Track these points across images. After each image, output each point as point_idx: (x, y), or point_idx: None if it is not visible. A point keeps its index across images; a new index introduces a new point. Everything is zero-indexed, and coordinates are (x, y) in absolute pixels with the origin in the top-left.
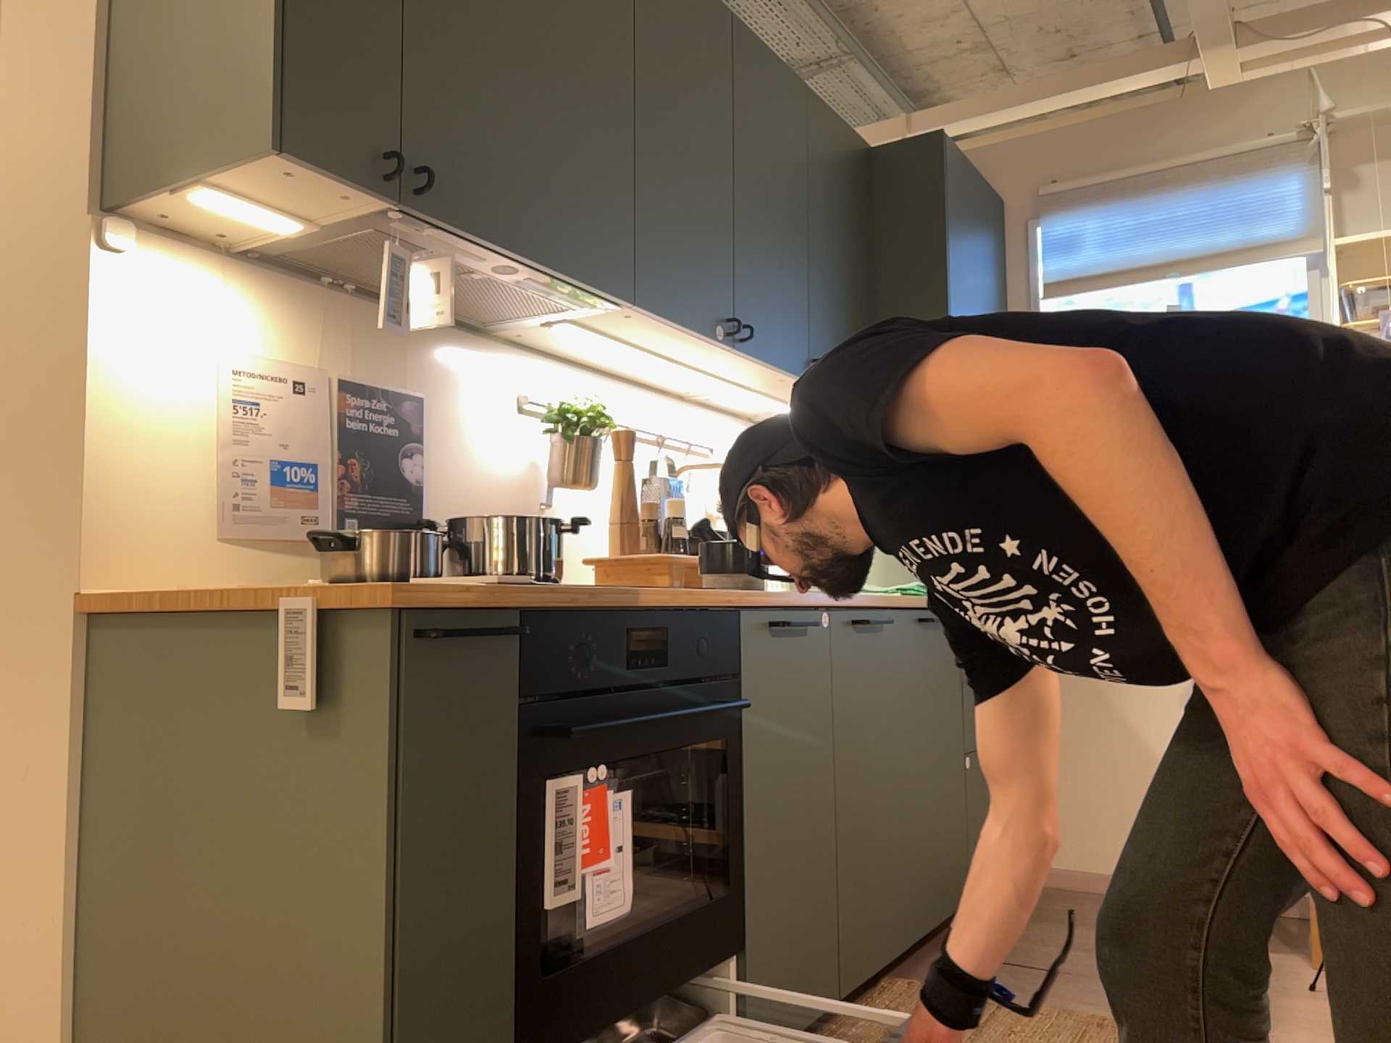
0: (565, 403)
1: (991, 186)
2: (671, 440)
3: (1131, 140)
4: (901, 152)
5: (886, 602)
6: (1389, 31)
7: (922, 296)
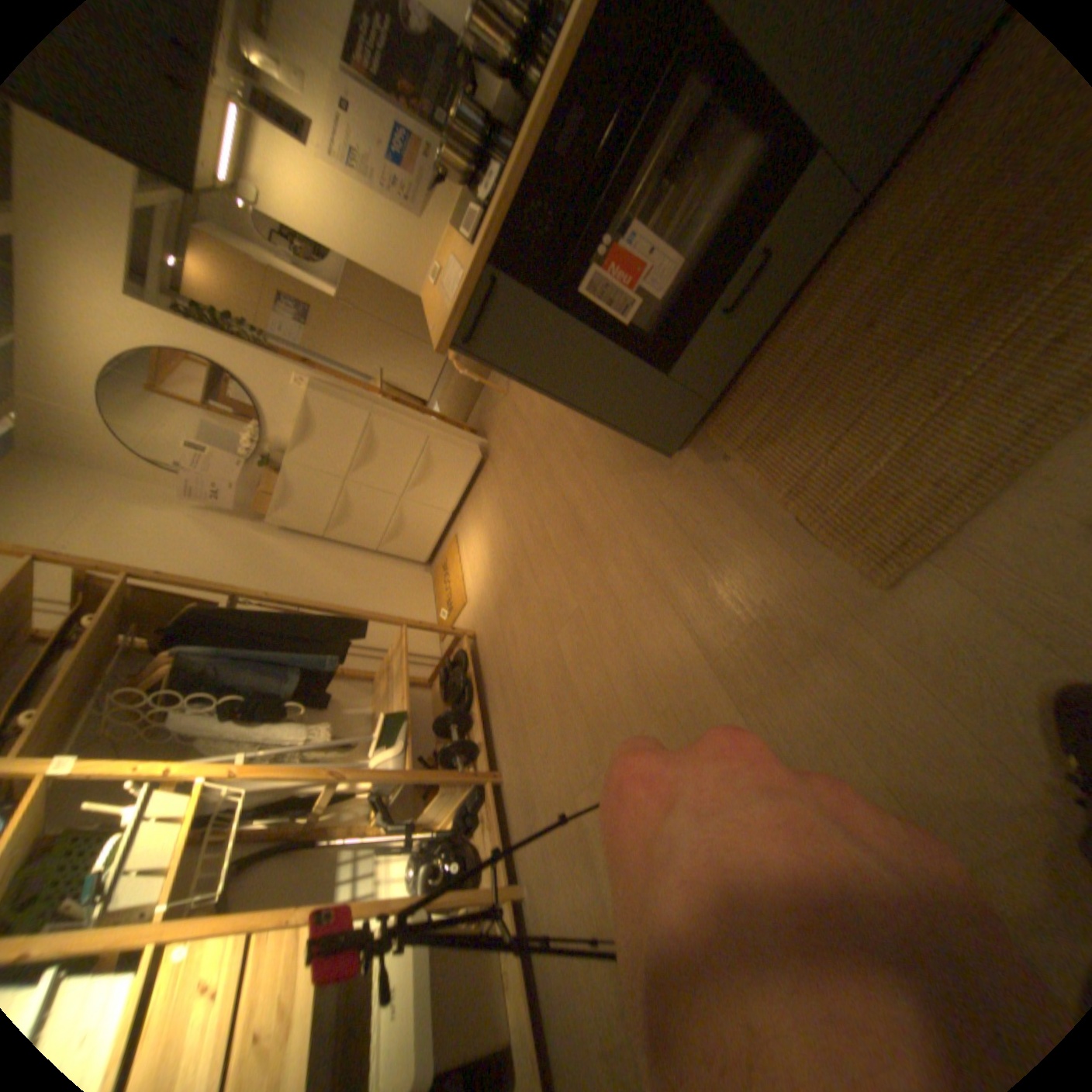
0: None
1: None
2: None
3: None
4: None
5: None
6: None
7: None
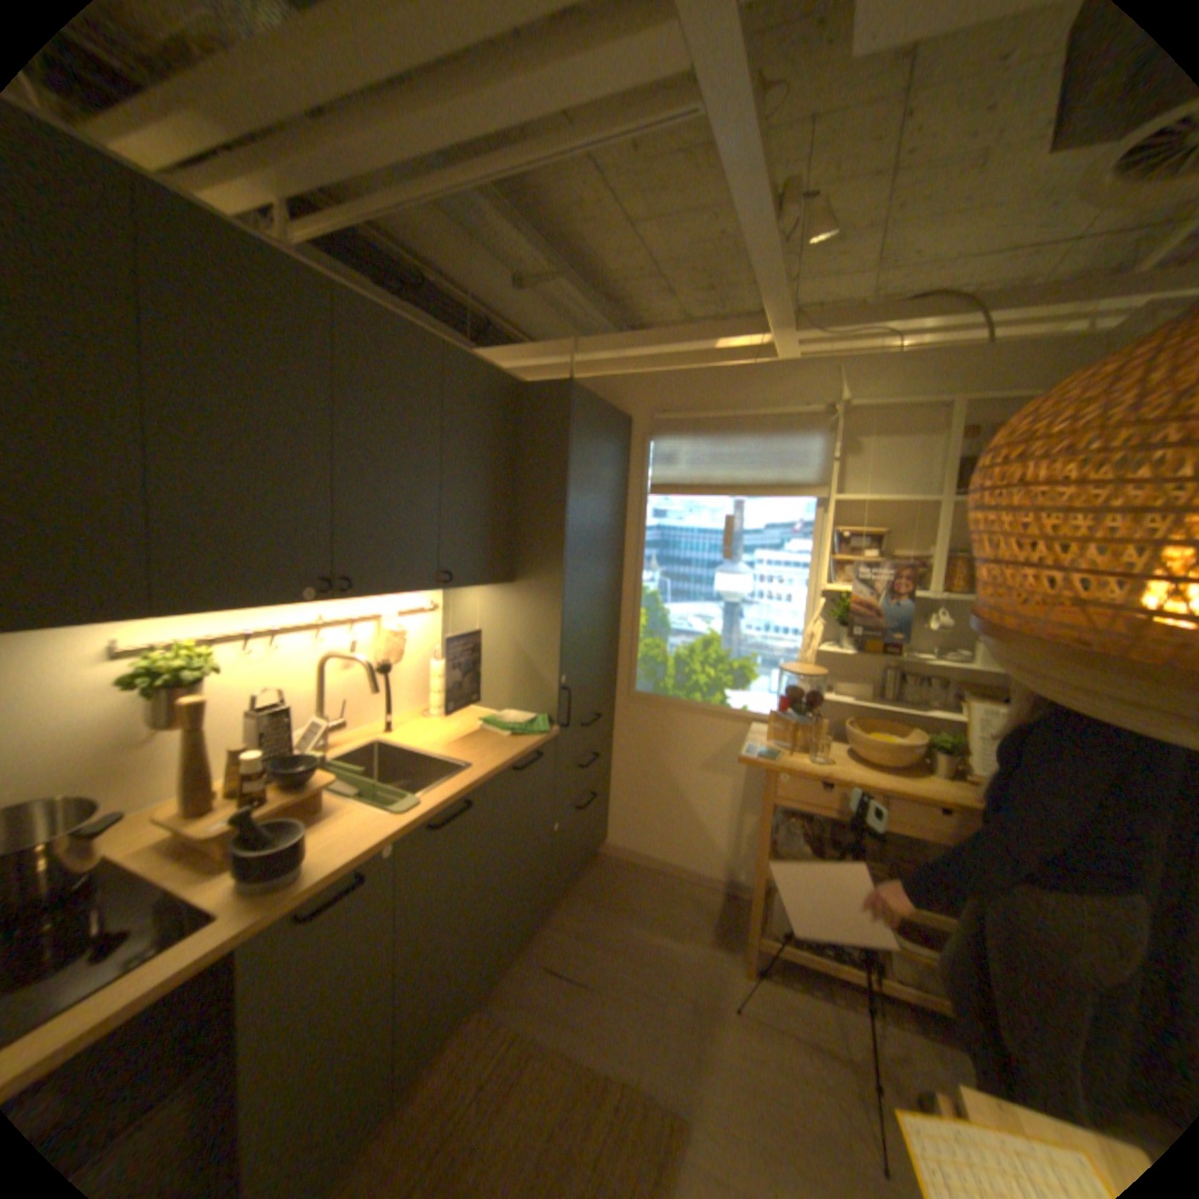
0: (159, 656)
1: (625, 405)
2: (334, 623)
3: (719, 389)
4: (542, 391)
5: (468, 790)
6: (901, 339)
7: (549, 508)
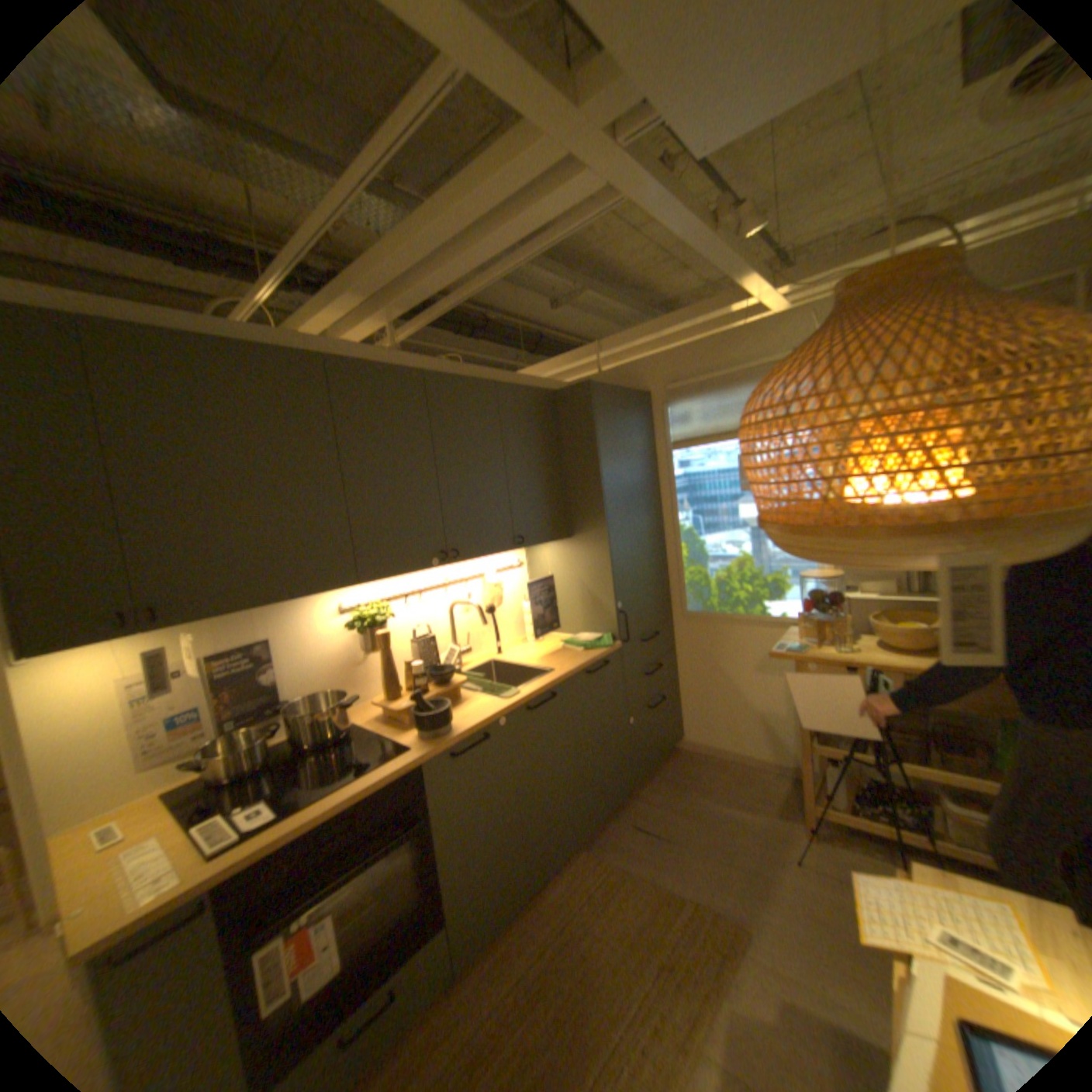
0: (360, 611)
1: (643, 383)
2: (454, 582)
3: (716, 352)
4: (570, 393)
5: (551, 685)
6: None
7: (587, 478)
